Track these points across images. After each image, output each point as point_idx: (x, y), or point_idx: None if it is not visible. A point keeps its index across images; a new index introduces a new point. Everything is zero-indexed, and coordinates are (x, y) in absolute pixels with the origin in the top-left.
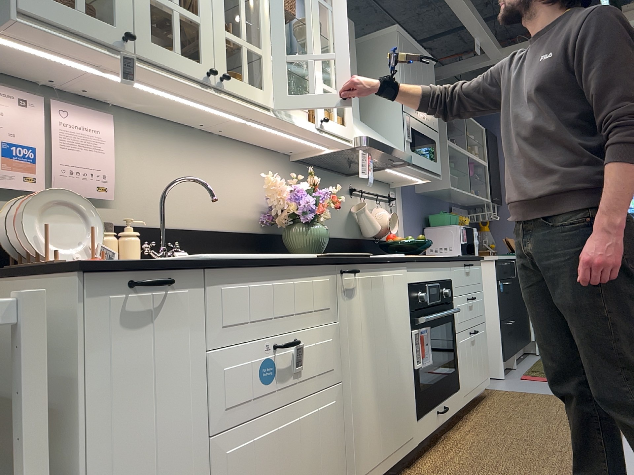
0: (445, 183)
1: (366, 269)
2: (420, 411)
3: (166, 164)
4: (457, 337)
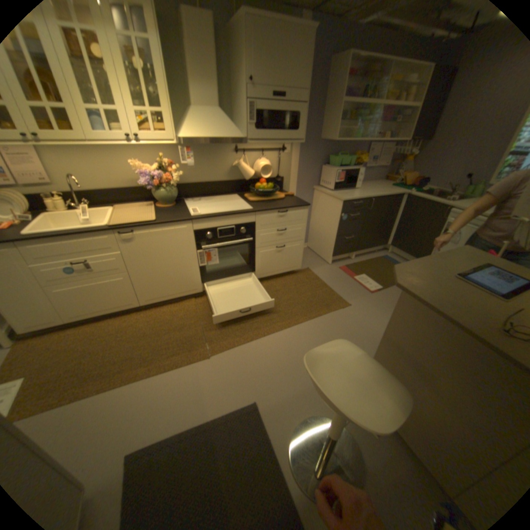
0: (334, 136)
1: (143, 229)
2: (205, 281)
3: (77, 161)
4: (255, 250)
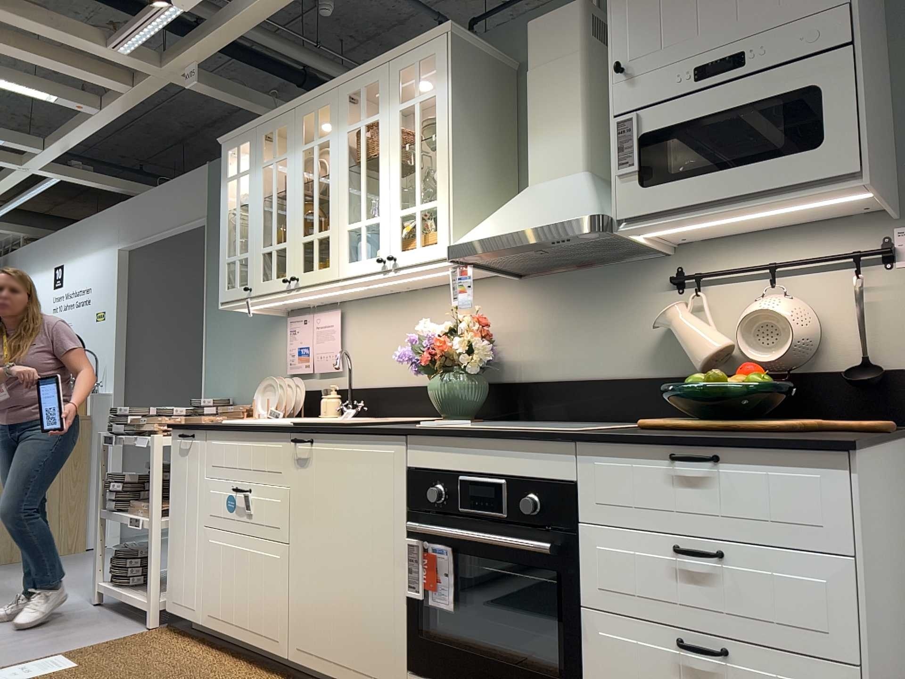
0: None
1: (325, 440)
2: (415, 665)
3: (376, 332)
4: (583, 616)
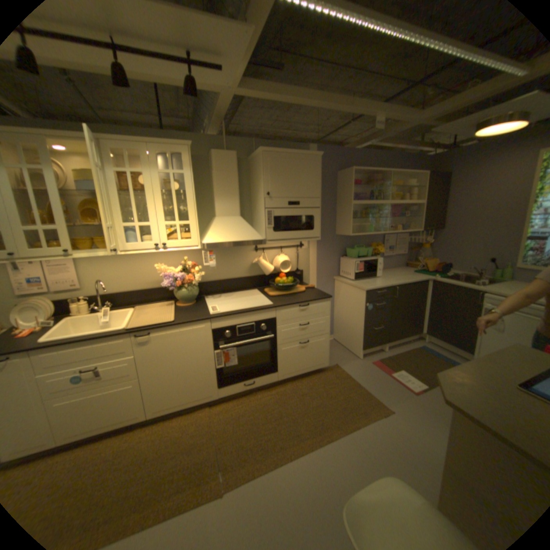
0: (348, 232)
1: (161, 330)
2: (221, 385)
3: (108, 267)
4: (277, 347)
